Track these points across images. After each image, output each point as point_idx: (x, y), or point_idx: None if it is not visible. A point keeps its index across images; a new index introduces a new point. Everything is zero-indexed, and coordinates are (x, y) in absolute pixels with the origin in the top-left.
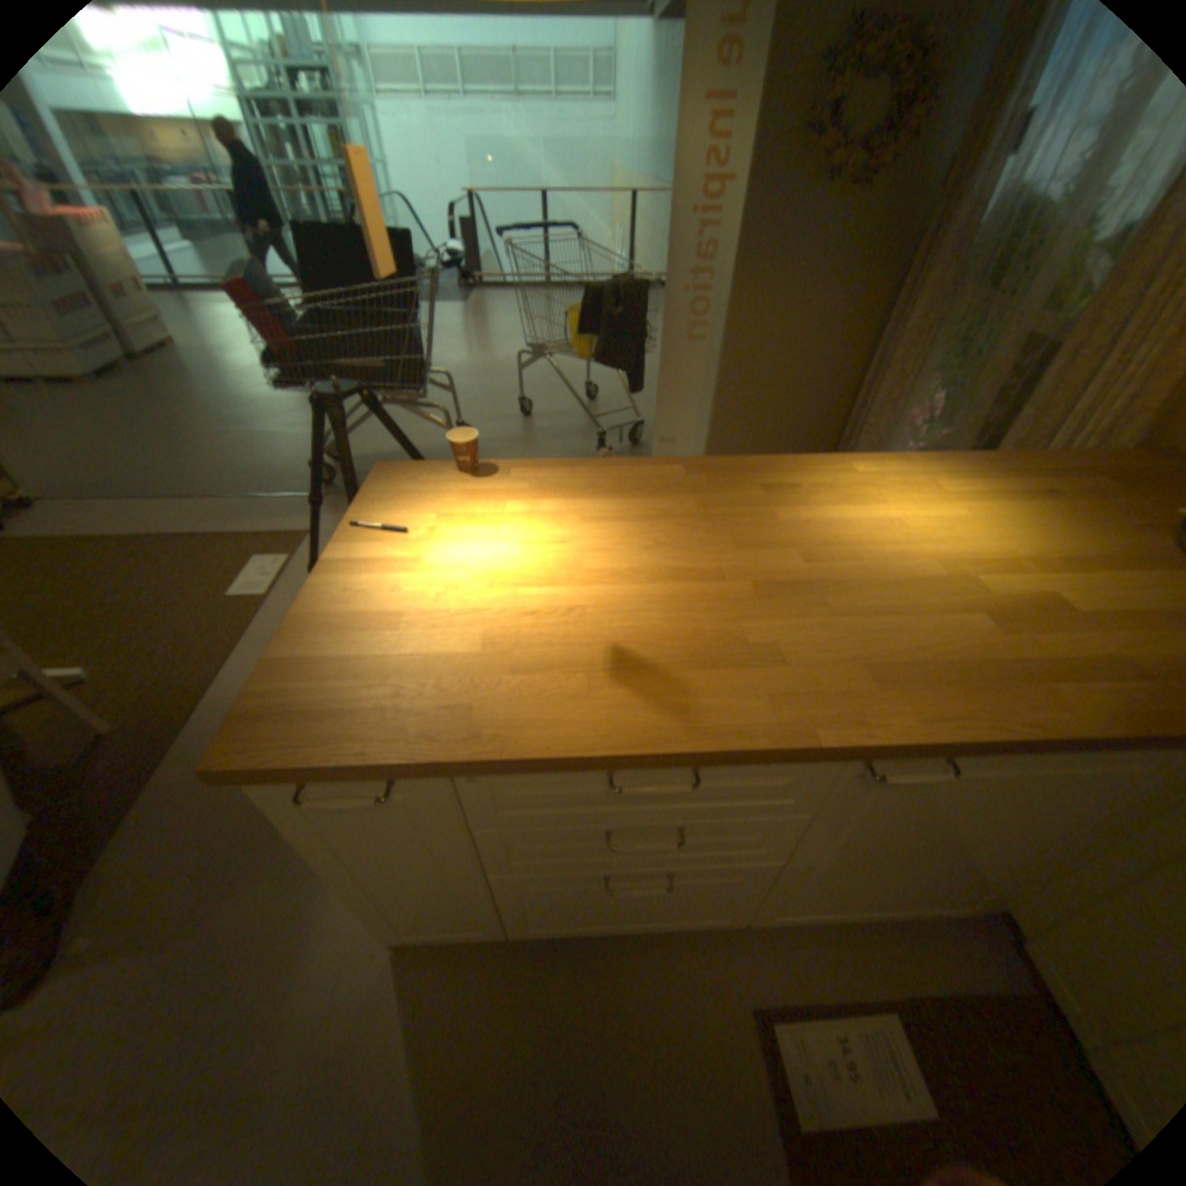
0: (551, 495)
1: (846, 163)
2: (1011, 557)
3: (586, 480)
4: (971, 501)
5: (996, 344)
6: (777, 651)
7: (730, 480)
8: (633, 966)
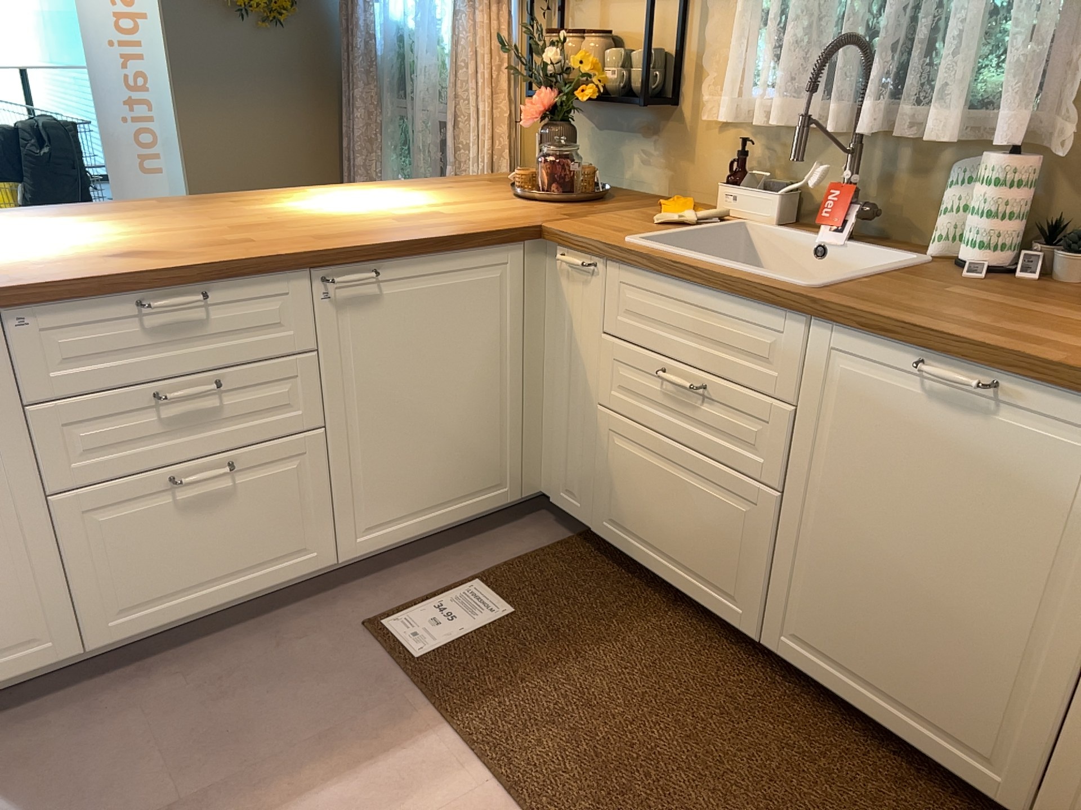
0: (29, 220)
1: (253, 9)
2: (411, 205)
3: (62, 213)
4: (392, 194)
5: (418, 135)
6: (249, 240)
7: (203, 202)
8: (237, 644)
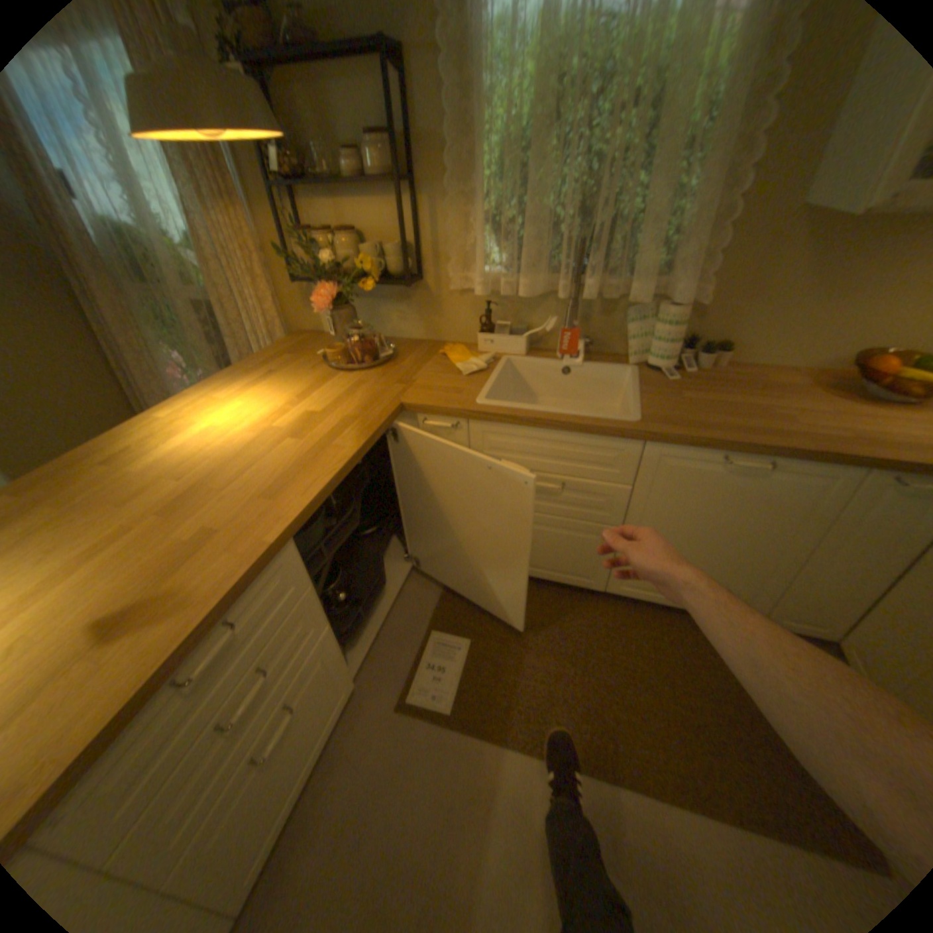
0: None
1: None
2: (276, 410)
3: None
4: (238, 397)
5: (177, 314)
6: (207, 530)
7: (67, 476)
8: (326, 791)
